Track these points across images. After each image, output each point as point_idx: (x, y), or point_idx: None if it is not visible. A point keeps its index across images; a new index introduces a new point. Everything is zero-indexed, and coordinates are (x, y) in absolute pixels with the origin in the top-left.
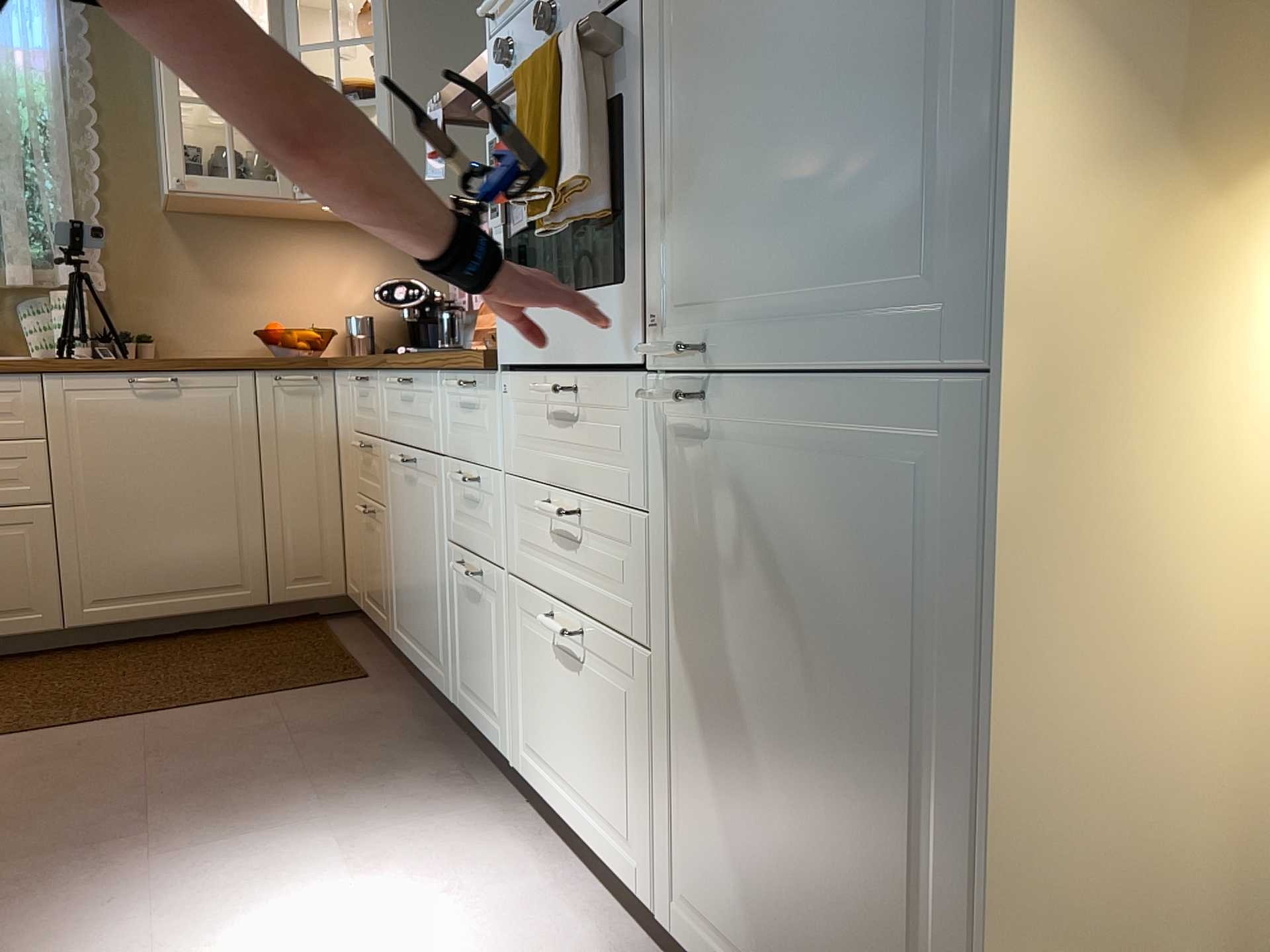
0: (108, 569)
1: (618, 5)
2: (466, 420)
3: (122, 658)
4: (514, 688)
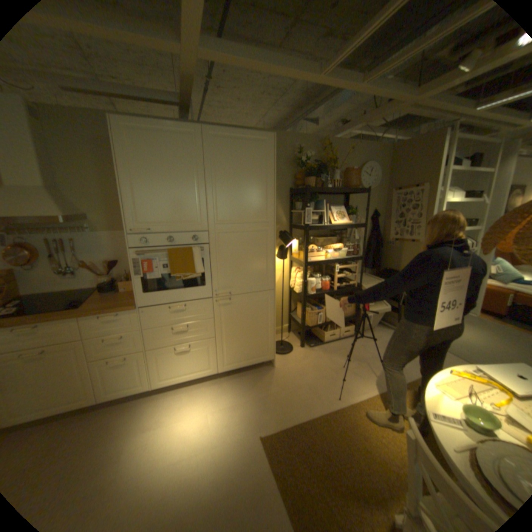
0: None
1: (198, 244)
2: (106, 326)
3: None
4: (148, 373)
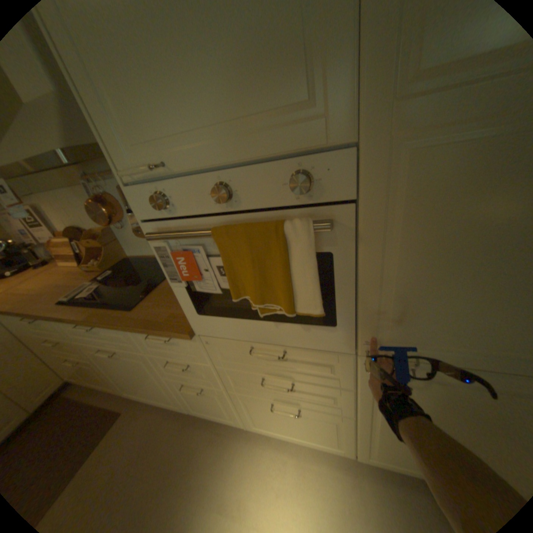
0: None
1: (313, 202)
2: (163, 347)
3: None
4: (239, 415)
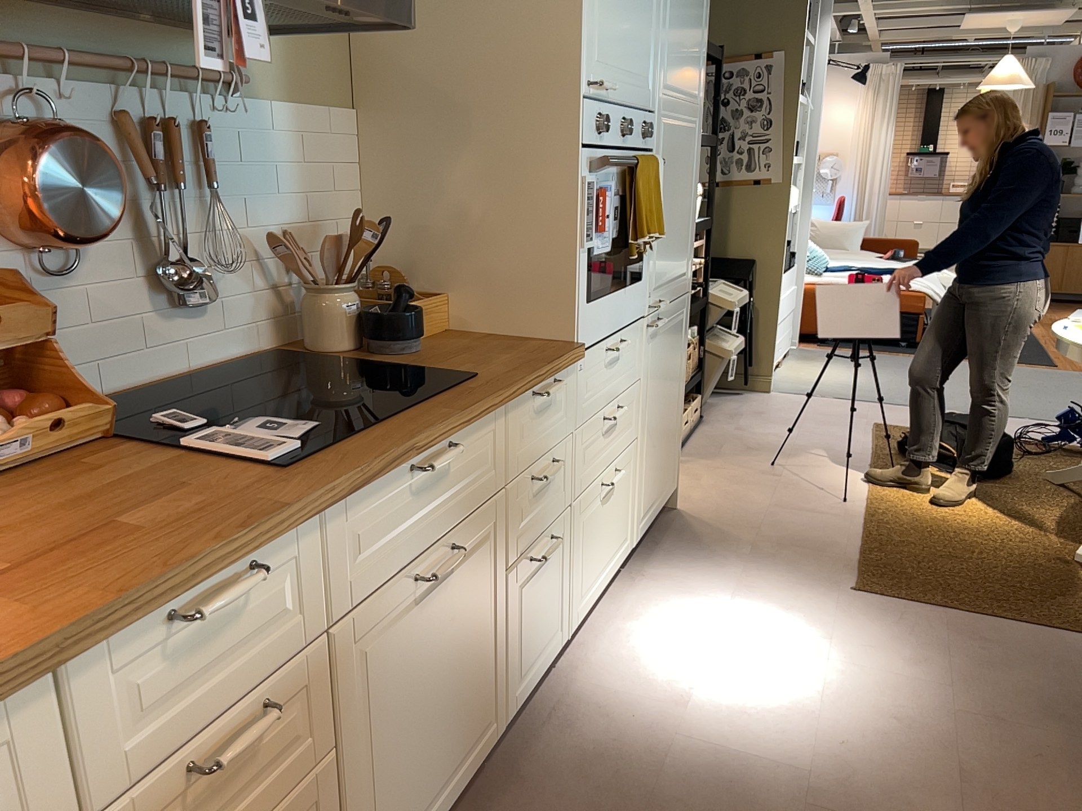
0: None
1: (645, 150)
2: (539, 422)
3: None
4: (572, 578)
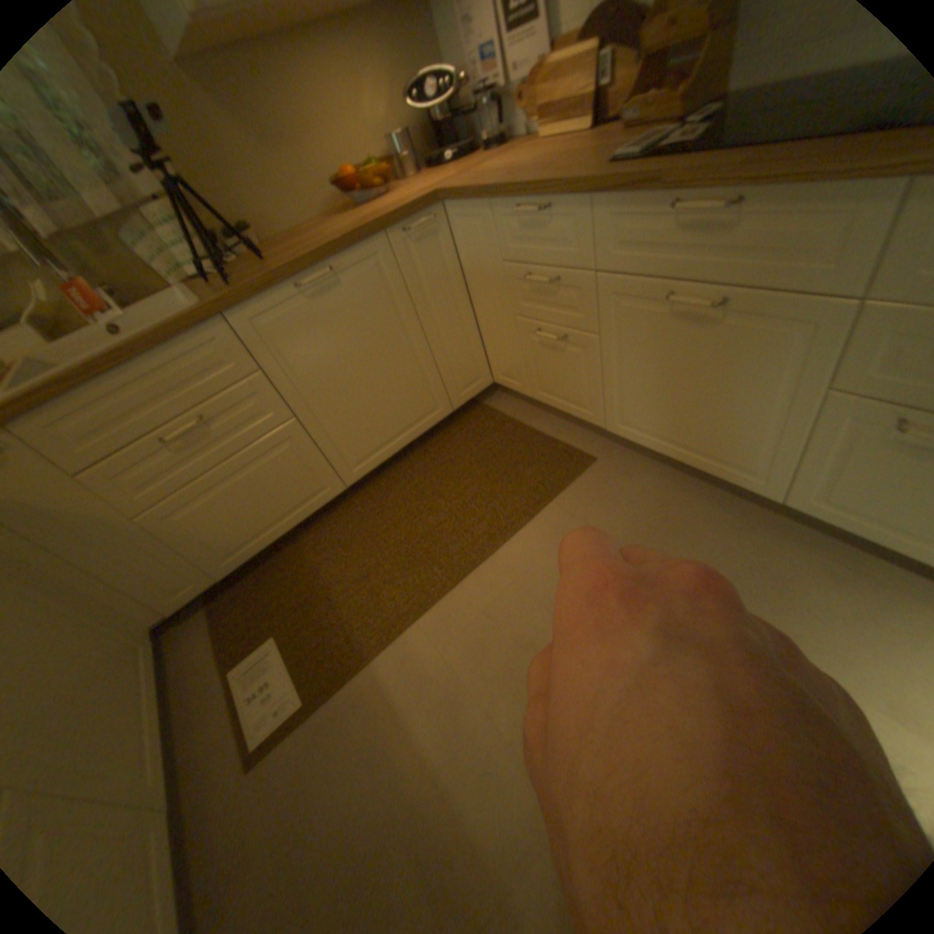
0: (353, 440)
1: None
2: None
3: (394, 489)
4: None
